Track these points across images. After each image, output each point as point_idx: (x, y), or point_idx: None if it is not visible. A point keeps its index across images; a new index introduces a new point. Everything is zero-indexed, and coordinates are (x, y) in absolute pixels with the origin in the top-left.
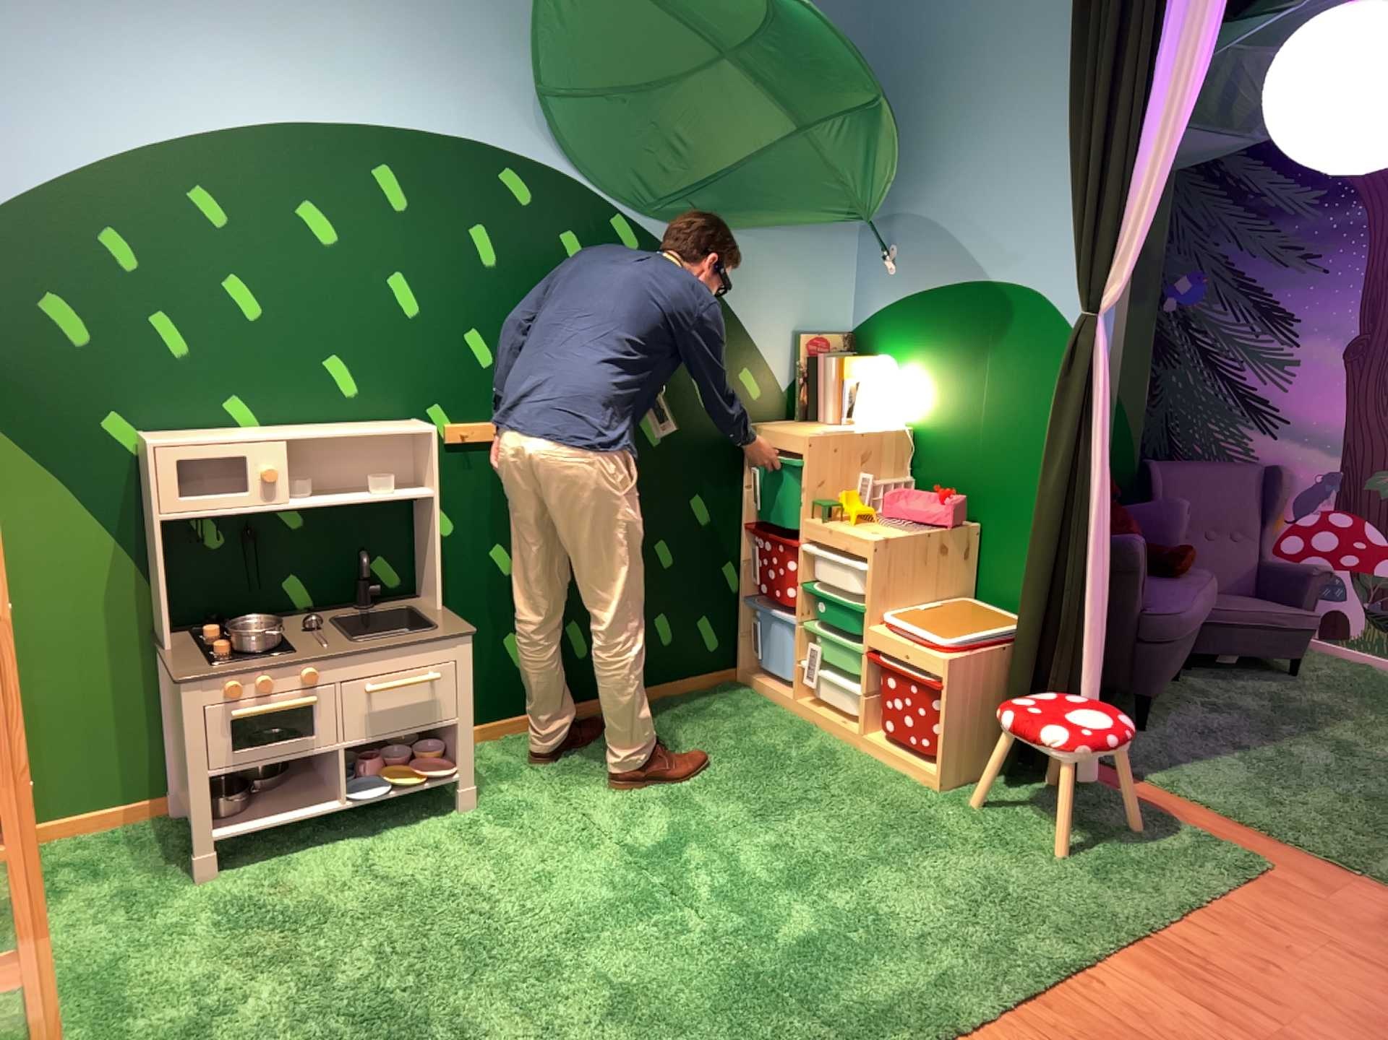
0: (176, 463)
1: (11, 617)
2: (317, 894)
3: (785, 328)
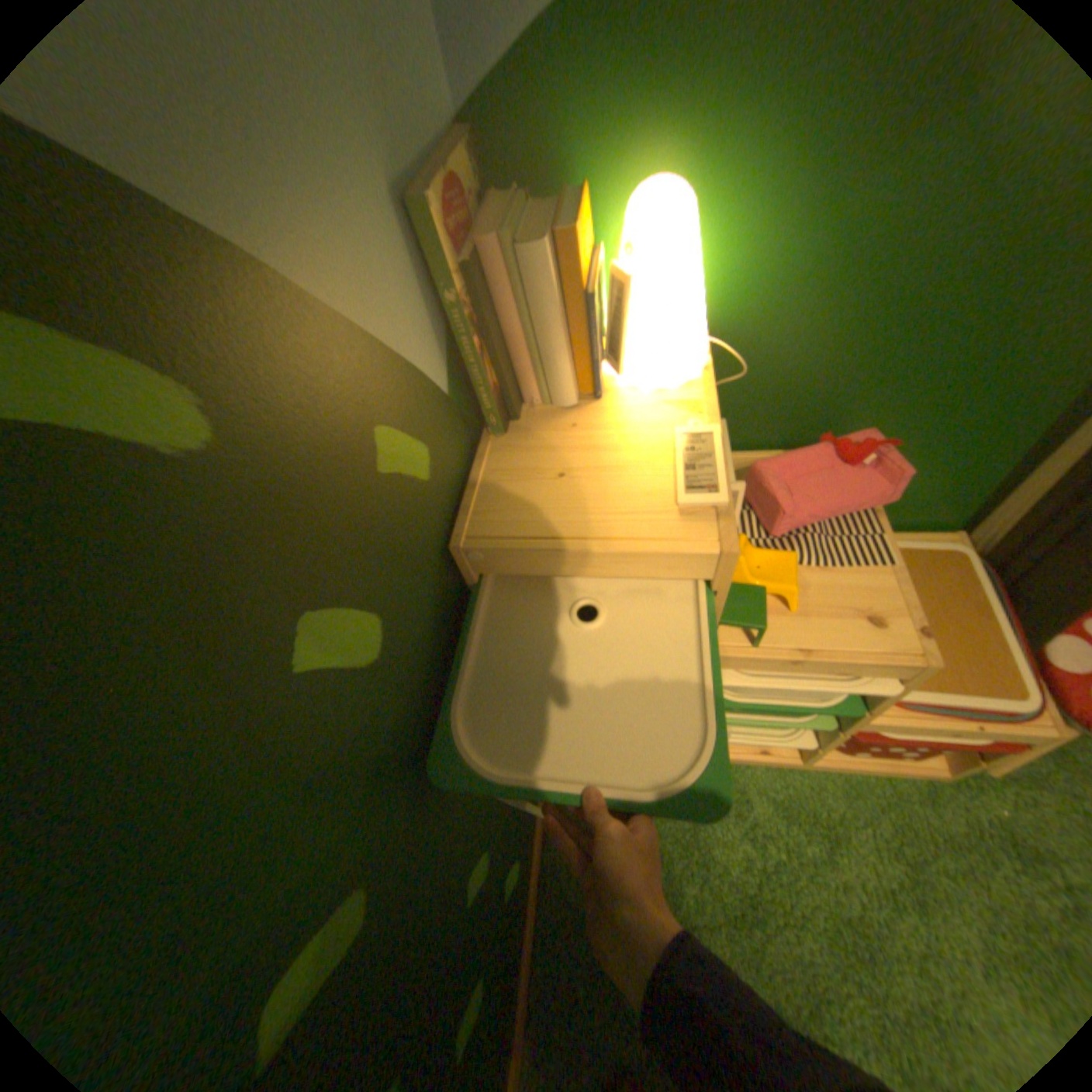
0: None
1: None
2: None
3: (377, 189)
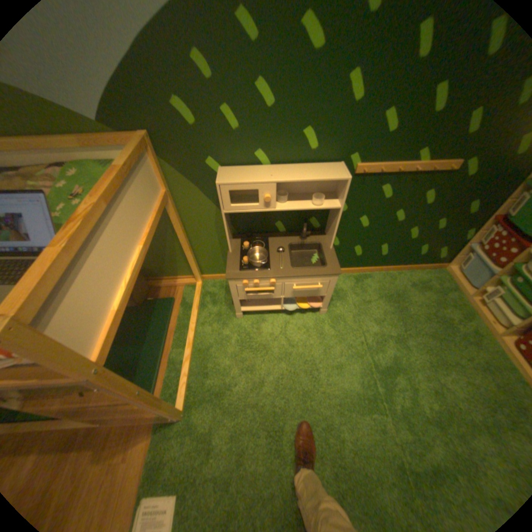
0: (228, 192)
1: (186, 228)
2: (267, 338)
3: None
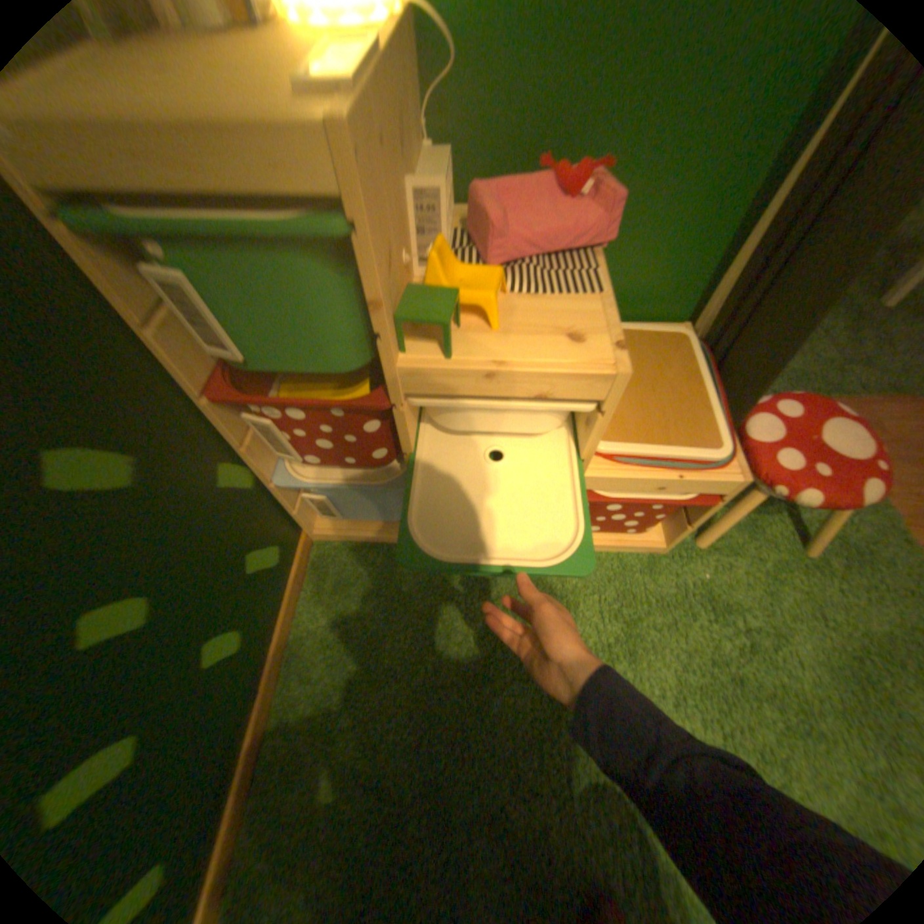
0: None
1: None
2: None
3: None
